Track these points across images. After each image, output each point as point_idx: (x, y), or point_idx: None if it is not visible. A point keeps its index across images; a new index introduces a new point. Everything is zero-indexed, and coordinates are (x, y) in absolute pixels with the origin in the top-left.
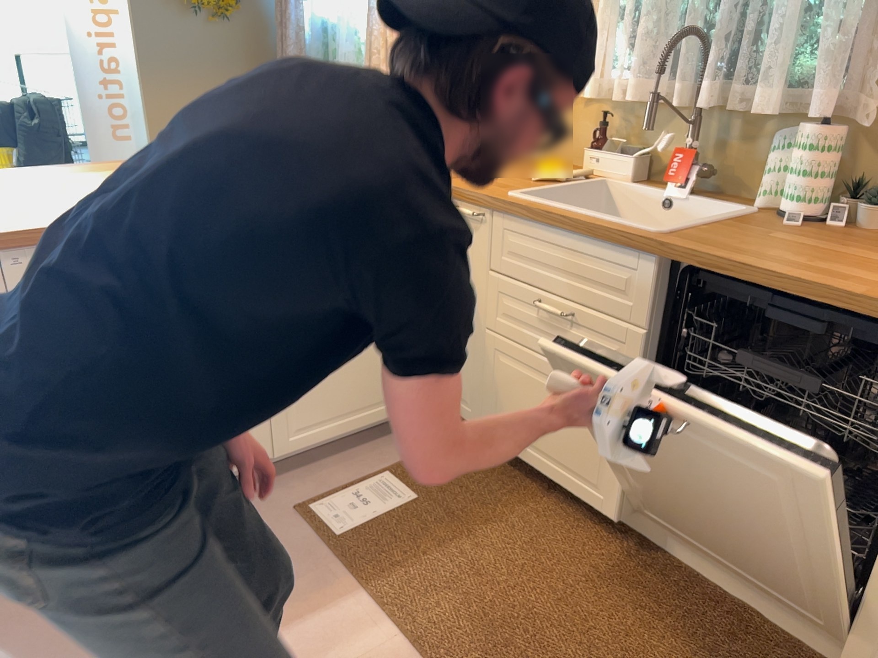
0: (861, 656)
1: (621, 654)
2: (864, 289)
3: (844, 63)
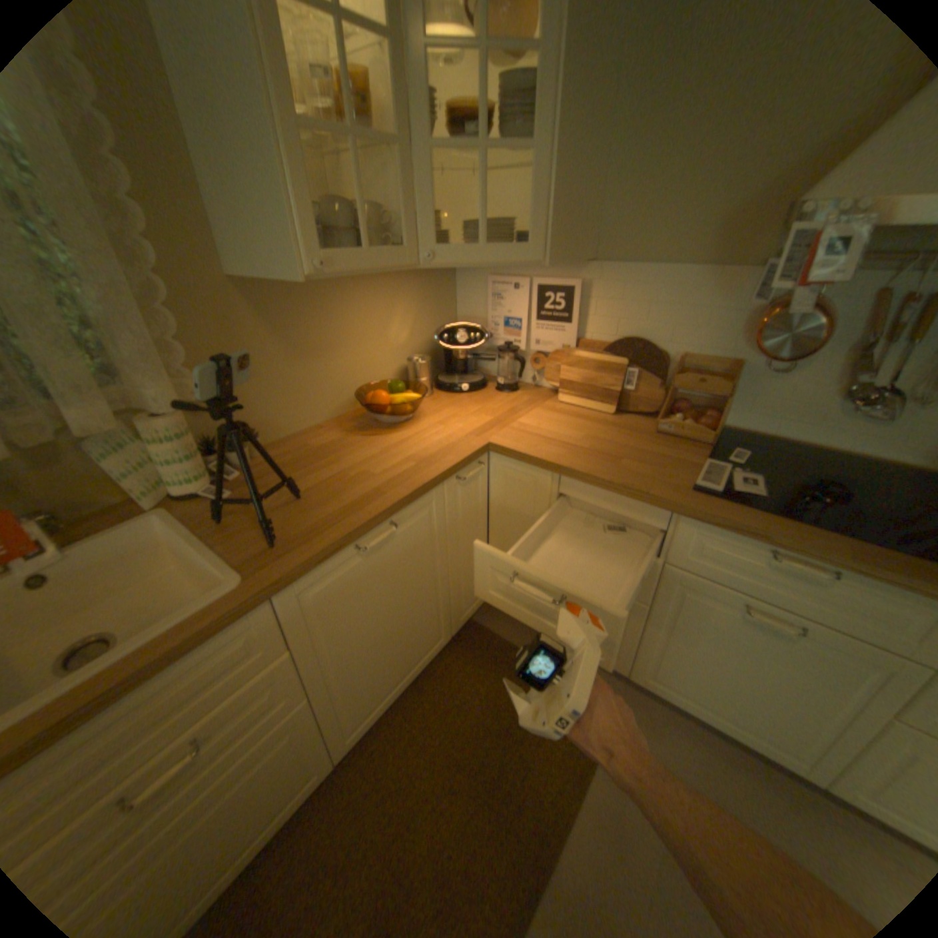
0: (457, 621)
1: (451, 769)
2: (400, 489)
3: (151, 358)
